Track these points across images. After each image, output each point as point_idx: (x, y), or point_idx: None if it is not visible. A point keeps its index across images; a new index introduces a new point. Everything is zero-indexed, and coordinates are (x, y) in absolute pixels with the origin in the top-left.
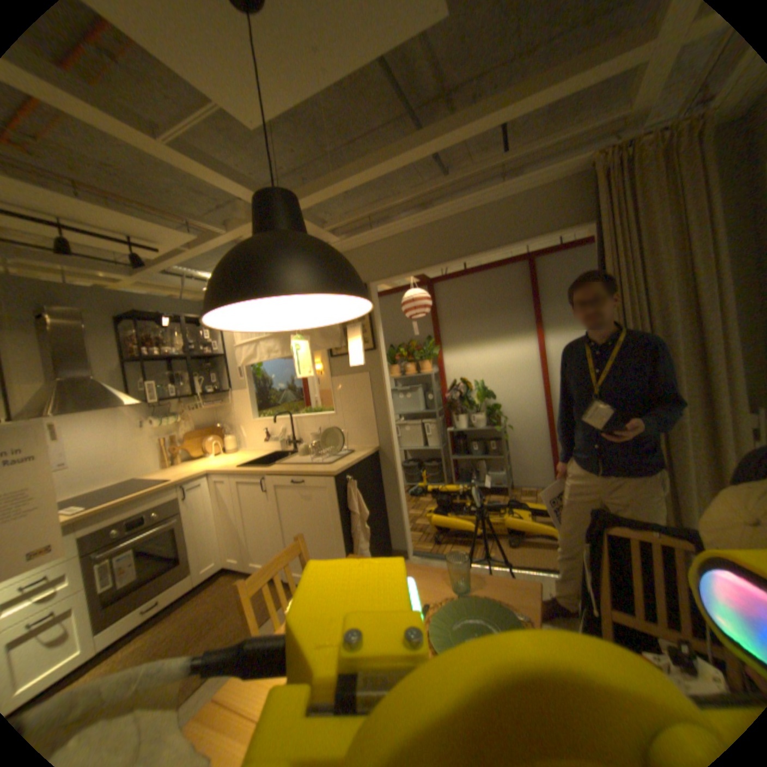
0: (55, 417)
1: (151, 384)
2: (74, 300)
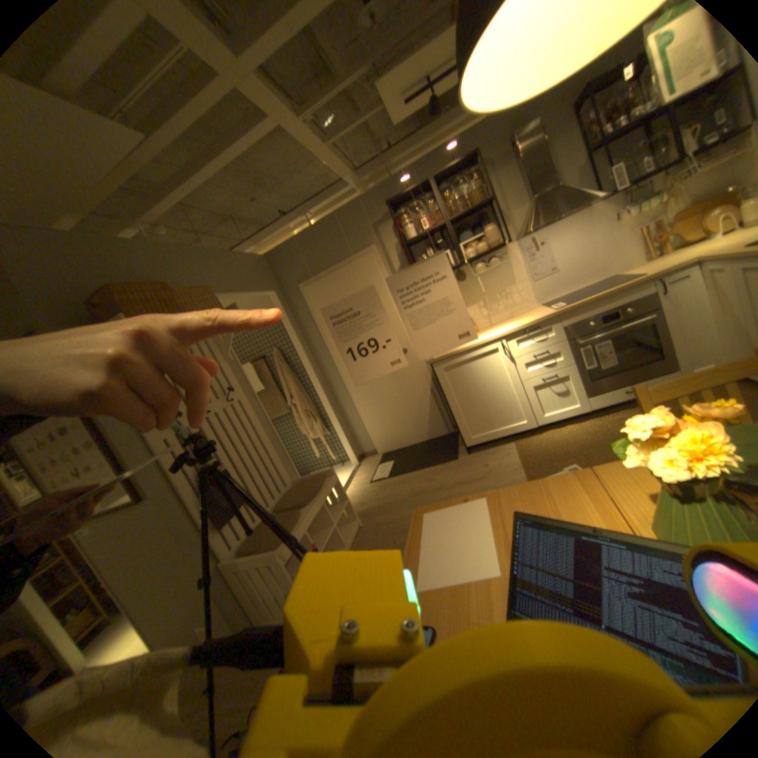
0: (543, 232)
1: (625, 168)
2: (537, 111)
